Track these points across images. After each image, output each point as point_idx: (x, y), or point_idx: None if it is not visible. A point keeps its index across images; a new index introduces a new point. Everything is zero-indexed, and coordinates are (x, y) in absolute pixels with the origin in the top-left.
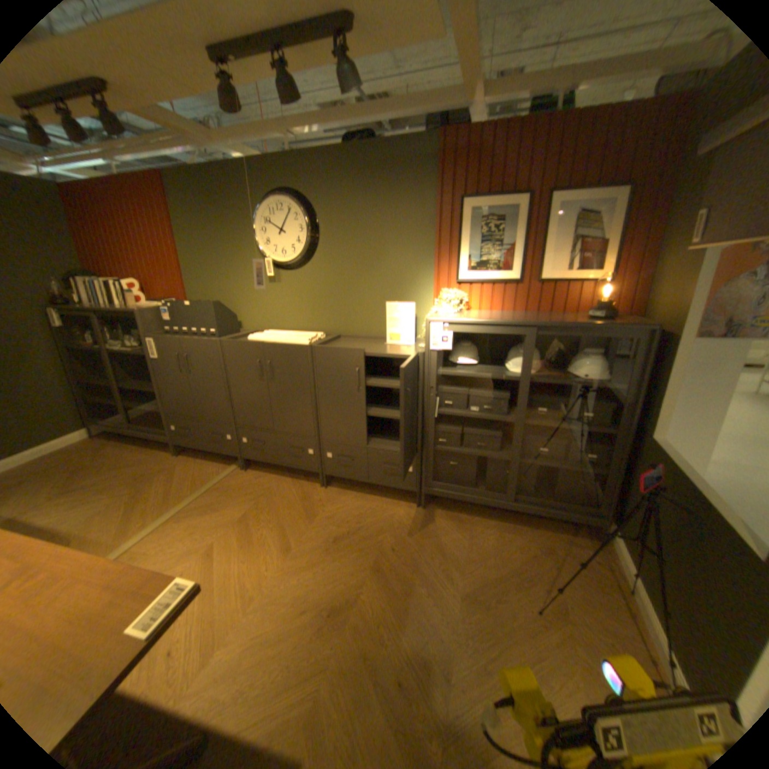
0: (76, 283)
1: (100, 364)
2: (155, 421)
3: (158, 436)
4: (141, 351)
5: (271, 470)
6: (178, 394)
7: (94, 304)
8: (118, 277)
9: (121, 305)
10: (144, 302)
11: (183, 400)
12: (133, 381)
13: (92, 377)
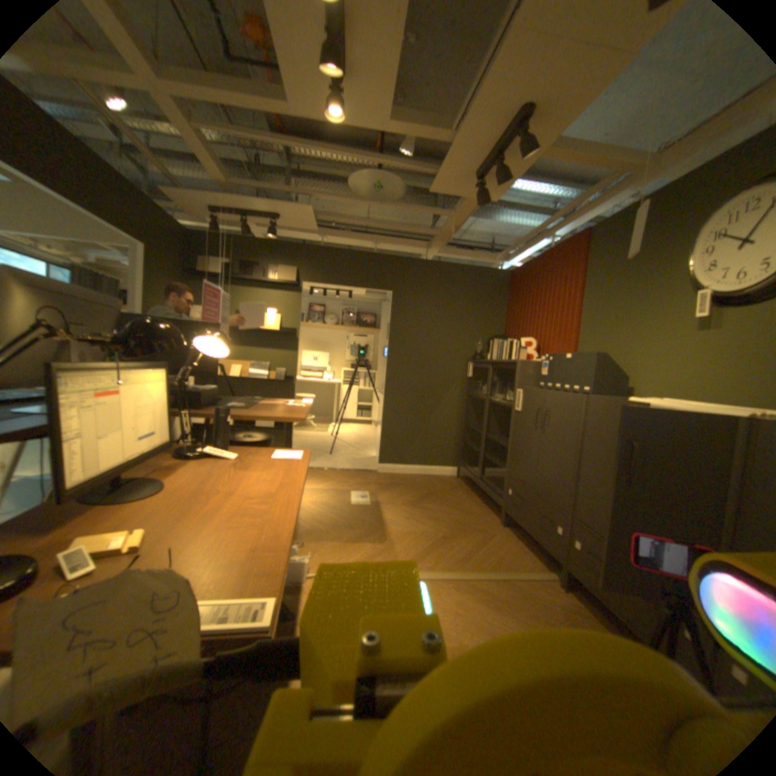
0: (494, 345)
1: (483, 413)
2: (504, 483)
3: (496, 496)
4: (512, 404)
5: (603, 618)
6: (524, 455)
7: (497, 361)
8: (524, 339)
9: (514, 361)
10: (533, 359)
11: (527, 463)
12: (499, 435)
13: (475, 424)
